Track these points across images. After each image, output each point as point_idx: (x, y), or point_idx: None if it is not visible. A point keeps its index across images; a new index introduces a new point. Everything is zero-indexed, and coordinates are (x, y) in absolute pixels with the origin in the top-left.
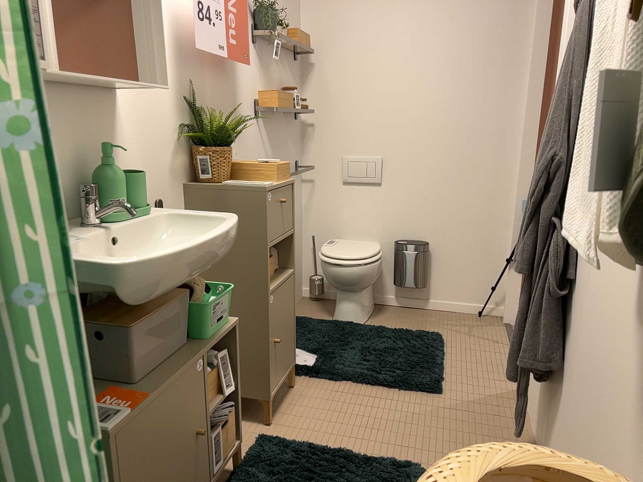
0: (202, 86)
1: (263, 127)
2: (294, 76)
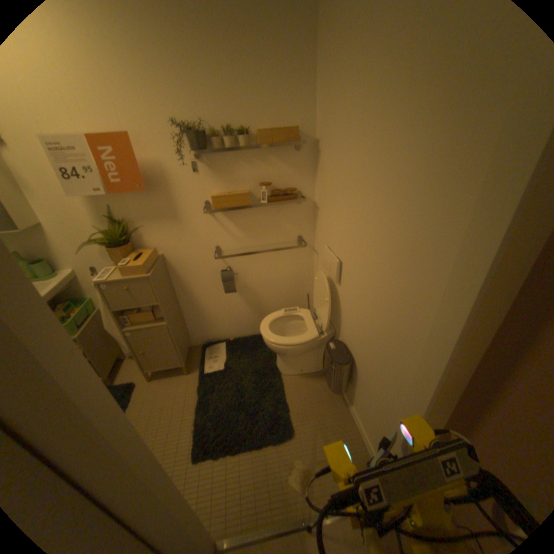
0: (122, 205)
1: (222, 218)
2: (295, 164)
